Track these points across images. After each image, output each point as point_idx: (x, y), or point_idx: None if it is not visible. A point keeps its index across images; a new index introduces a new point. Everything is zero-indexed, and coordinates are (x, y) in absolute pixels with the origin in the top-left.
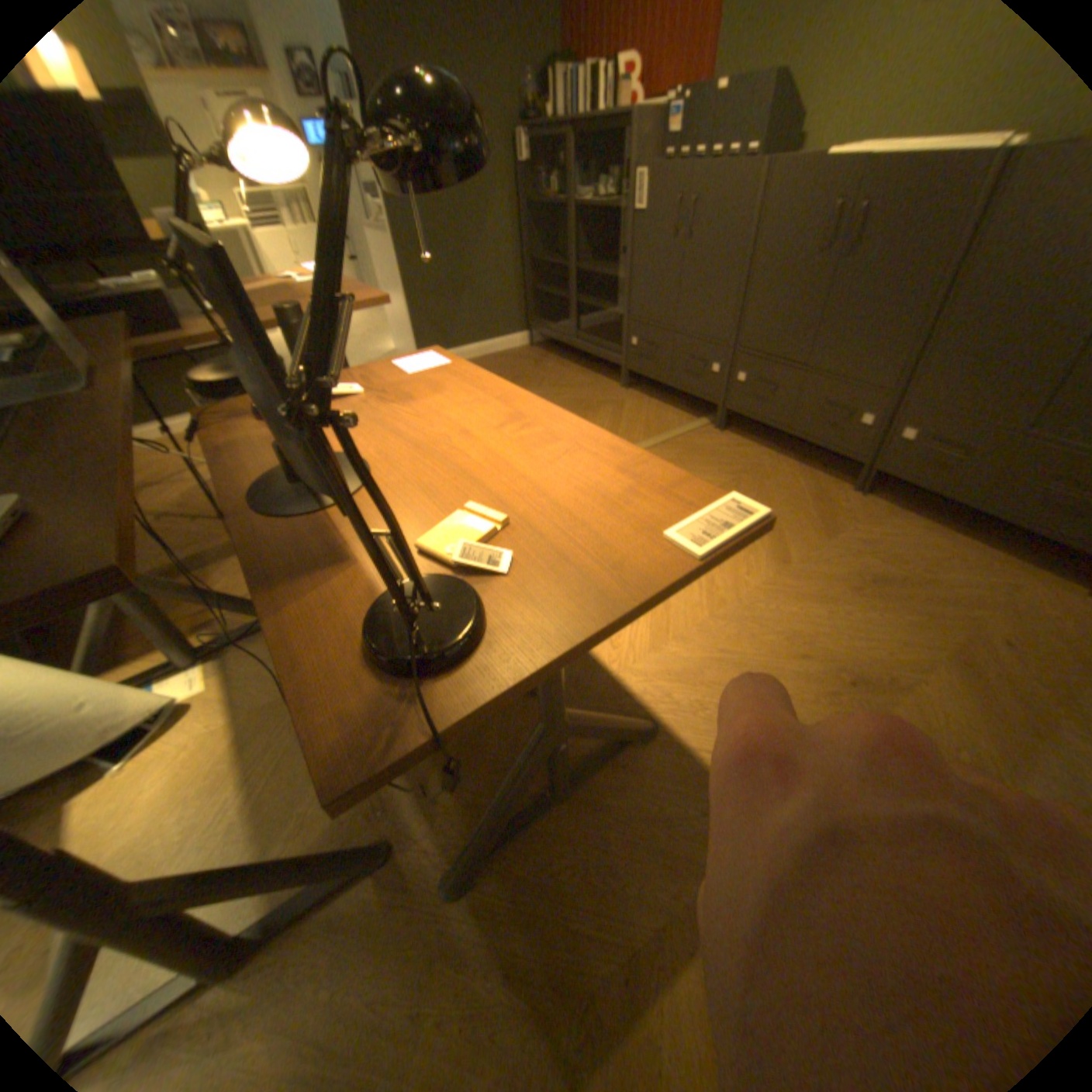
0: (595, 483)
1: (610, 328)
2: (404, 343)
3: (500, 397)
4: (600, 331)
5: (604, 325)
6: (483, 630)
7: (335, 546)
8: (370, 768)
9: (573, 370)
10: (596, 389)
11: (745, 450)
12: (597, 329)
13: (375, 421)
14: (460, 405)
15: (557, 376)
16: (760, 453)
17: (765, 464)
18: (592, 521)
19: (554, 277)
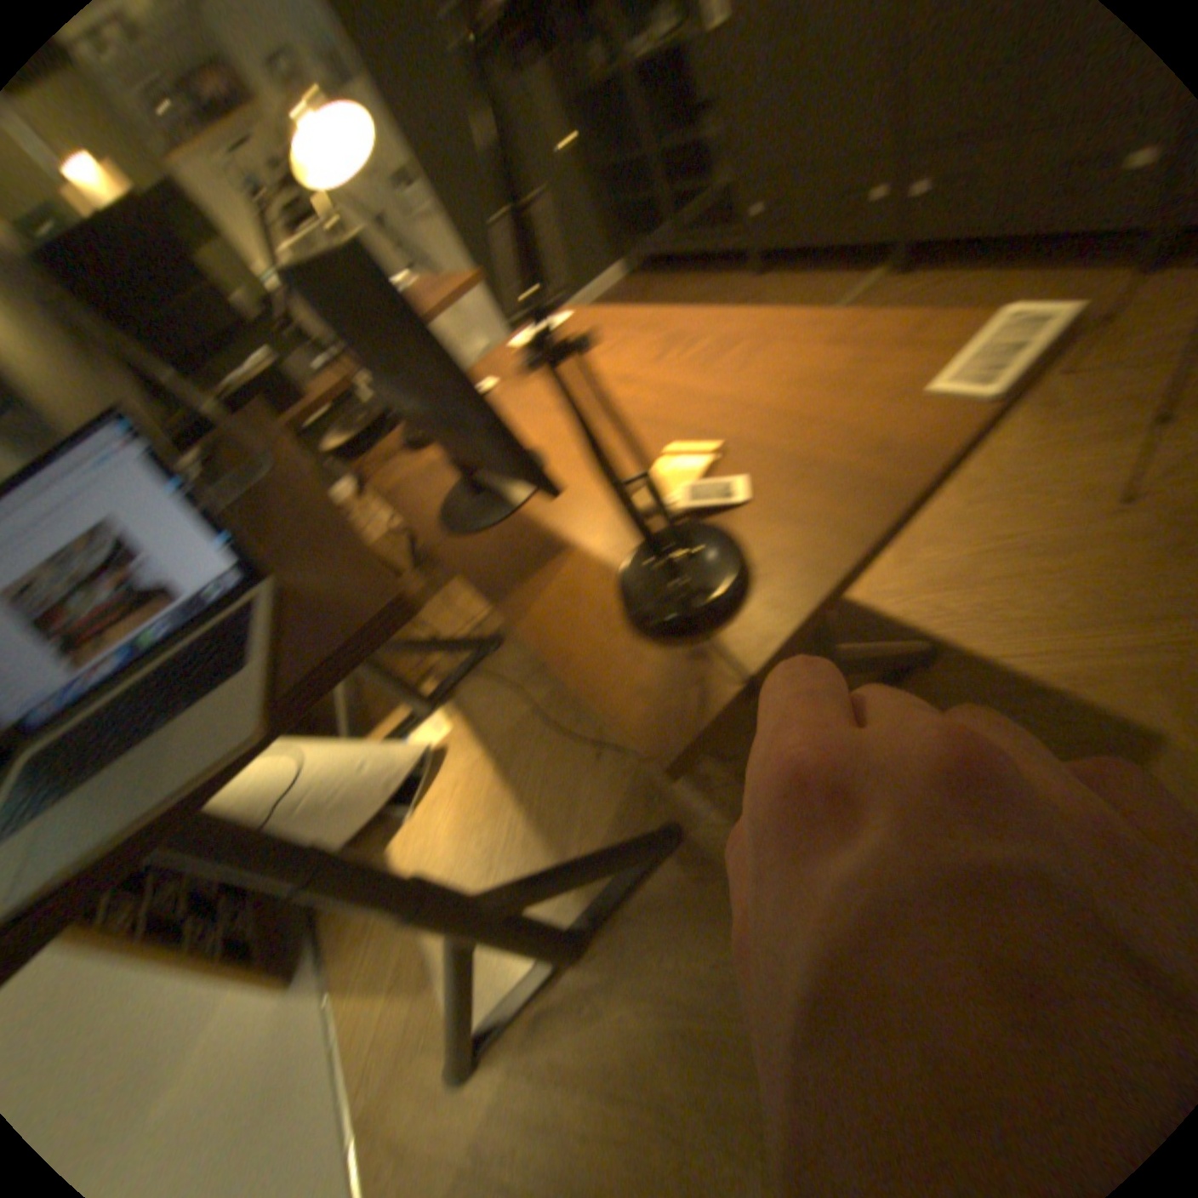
0: (814, 364)
1: (722, 206)
2: (499, 330)
3: (651, 320)
4: (711, 216)
5: (712, 206)
6: (754, 561)
7: (553, 532)
8: (699, 721)
9: (693, 279)
10: (728, 289)
11: (953, 283)
12: (707, 216)
13: (529, 401)
14: (610, 347)
15: (676, 294)
16: (975, 278)
17: (987, 289)
18: (831, 406)
19: (635, 175)
